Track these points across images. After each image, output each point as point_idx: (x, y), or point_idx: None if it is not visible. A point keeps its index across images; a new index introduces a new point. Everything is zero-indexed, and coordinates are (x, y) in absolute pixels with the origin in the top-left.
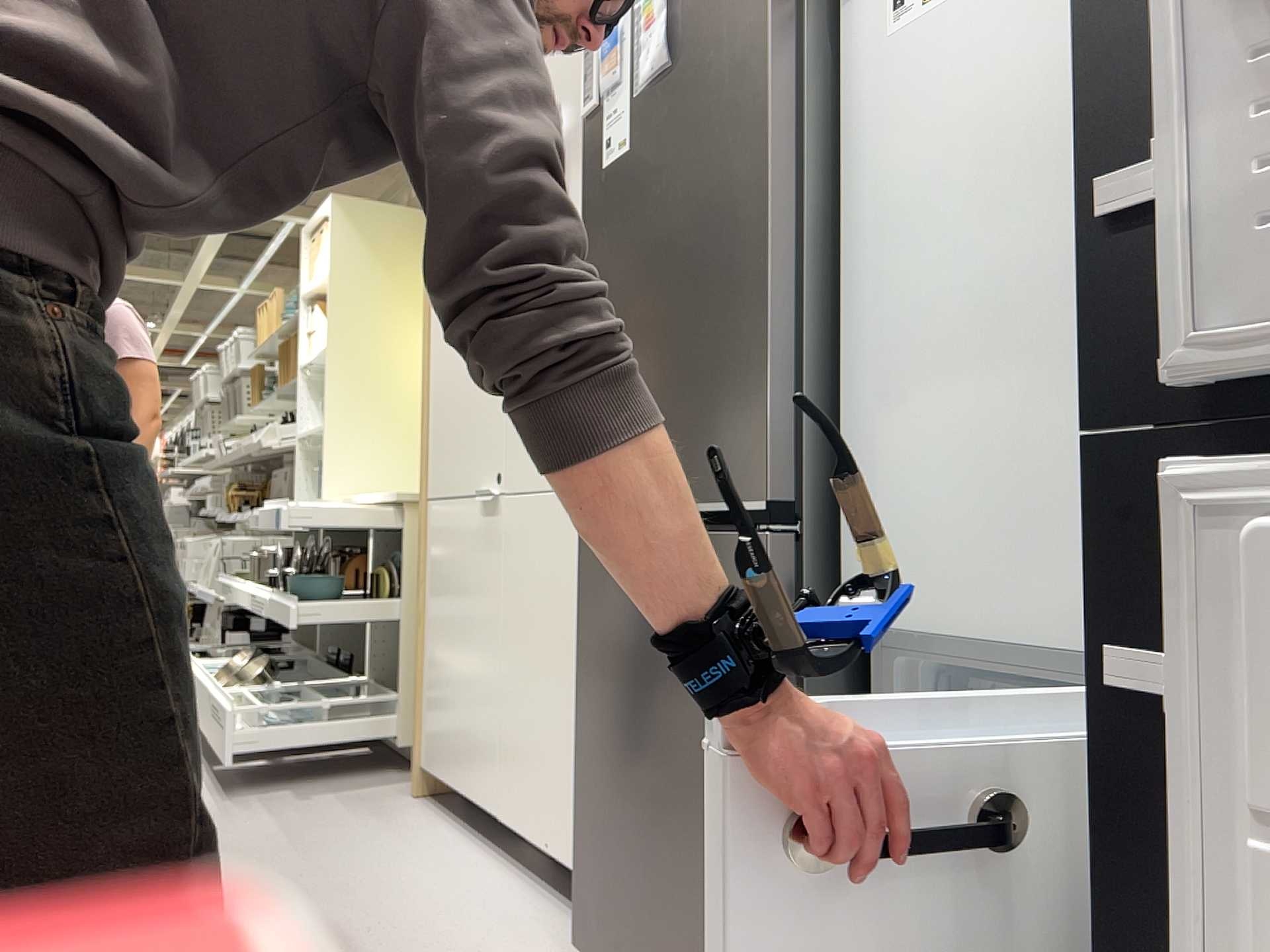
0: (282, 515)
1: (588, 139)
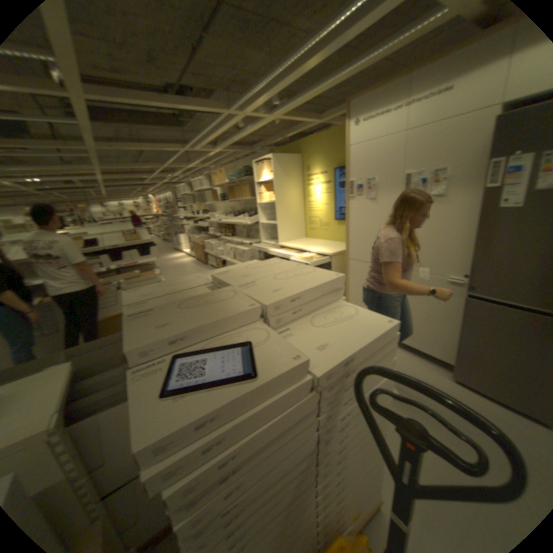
0: (275, 251)
1: (489, 194)
